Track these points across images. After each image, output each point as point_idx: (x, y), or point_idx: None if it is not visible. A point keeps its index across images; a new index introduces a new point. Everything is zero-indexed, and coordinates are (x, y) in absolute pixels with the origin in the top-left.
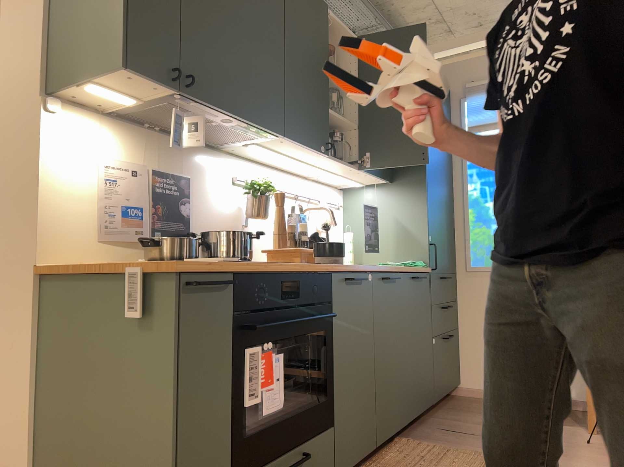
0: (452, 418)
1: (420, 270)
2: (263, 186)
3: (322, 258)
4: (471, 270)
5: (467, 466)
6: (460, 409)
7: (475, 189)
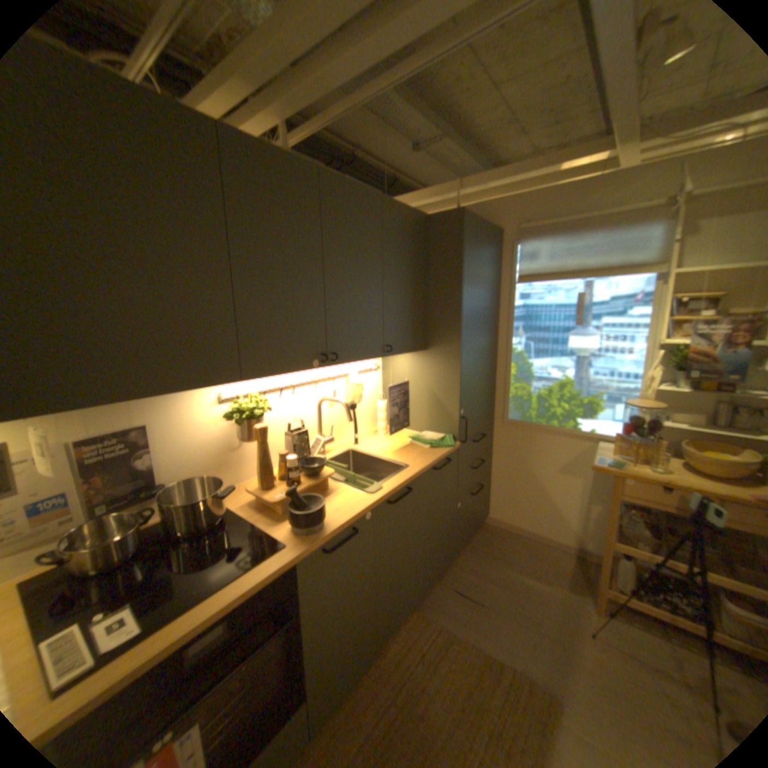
0: (471, 570)
1: (444, 452)
2: (245, 414)
3: (292, 530)
4: (508, 422)
5: (461, 684)
6: (481, 553)
7: (519, 343)
